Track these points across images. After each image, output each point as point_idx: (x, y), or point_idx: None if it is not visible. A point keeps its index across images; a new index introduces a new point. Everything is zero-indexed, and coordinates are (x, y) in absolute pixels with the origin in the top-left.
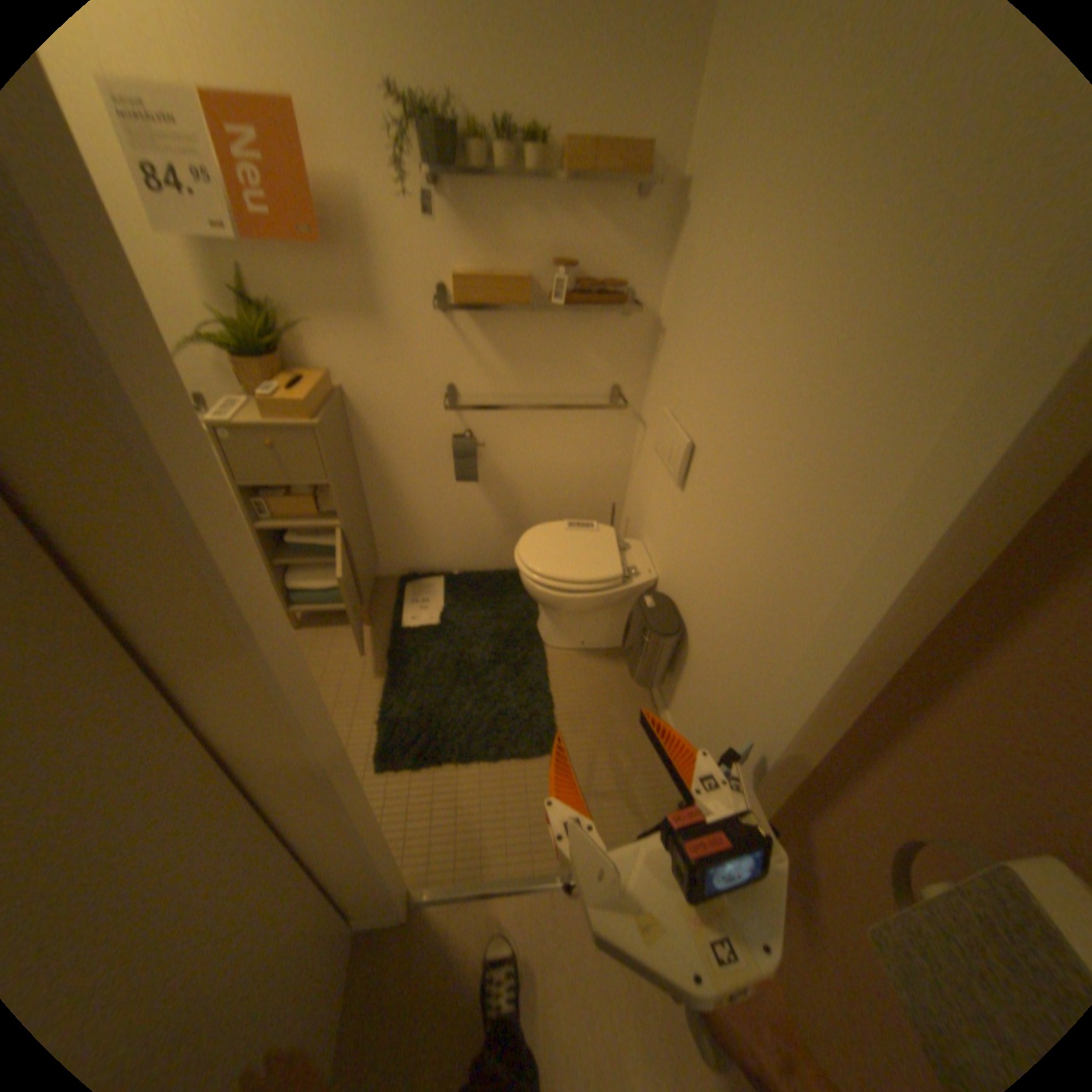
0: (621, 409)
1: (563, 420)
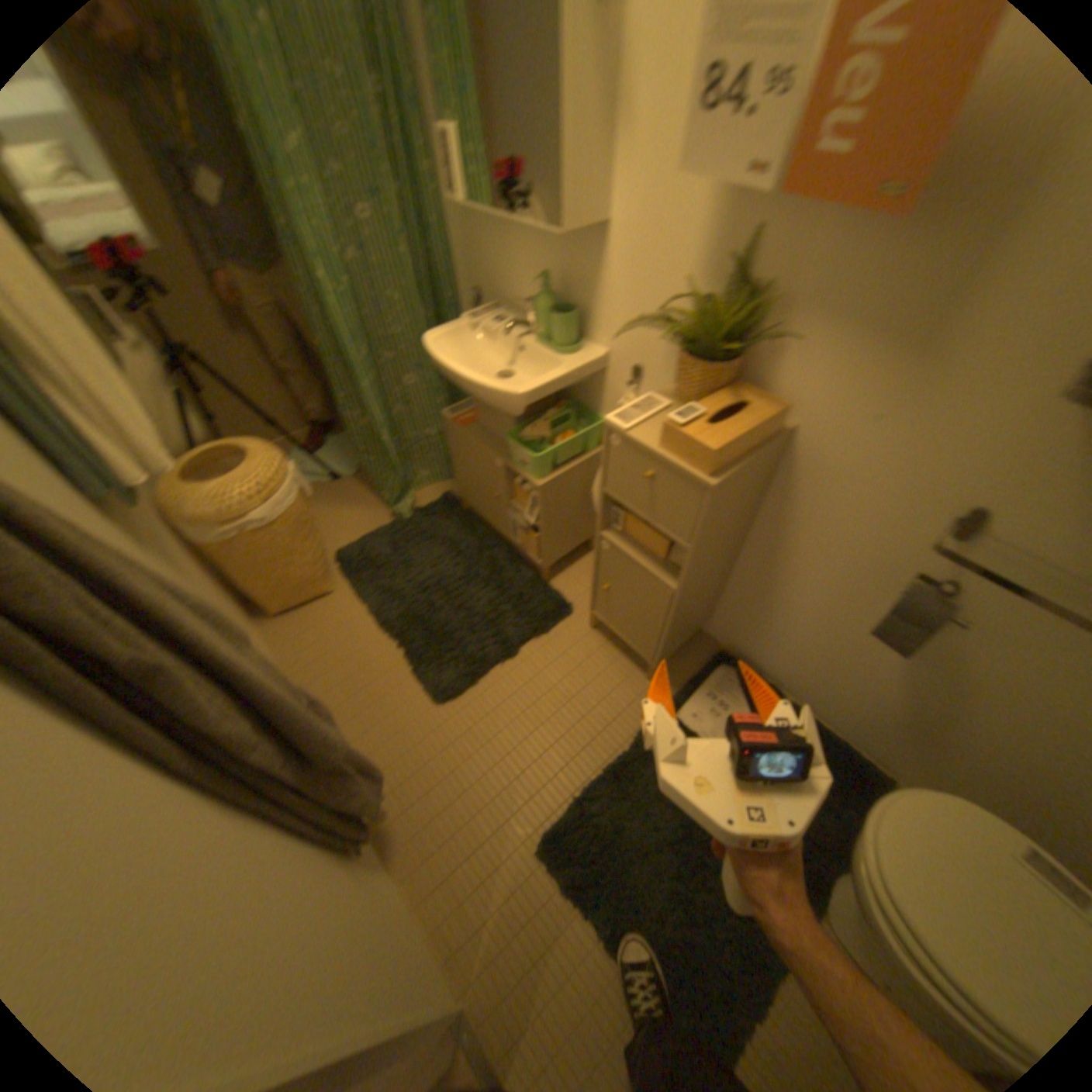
0: None
1: None
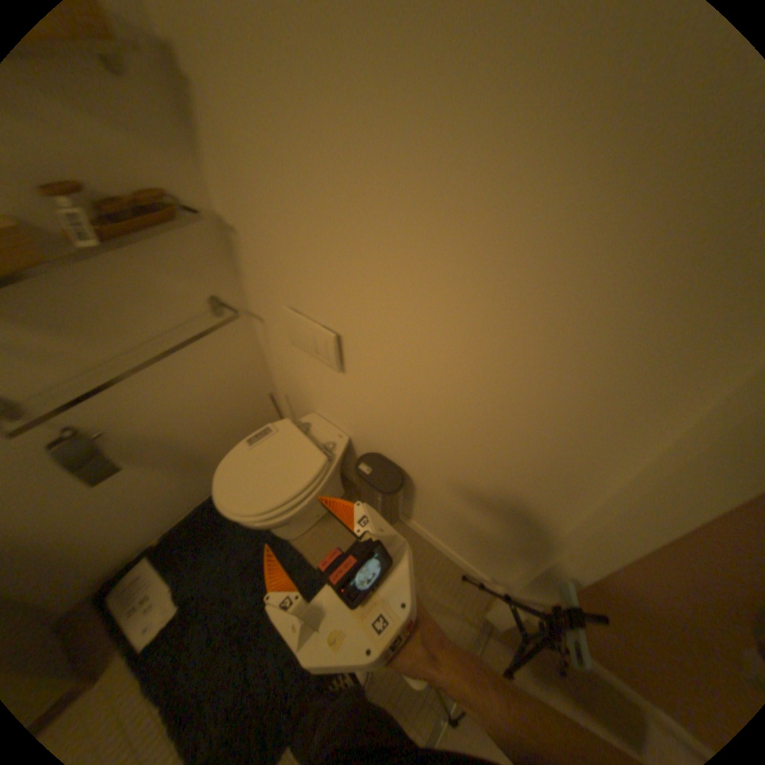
0: (226, 315)
1: (173, 356)
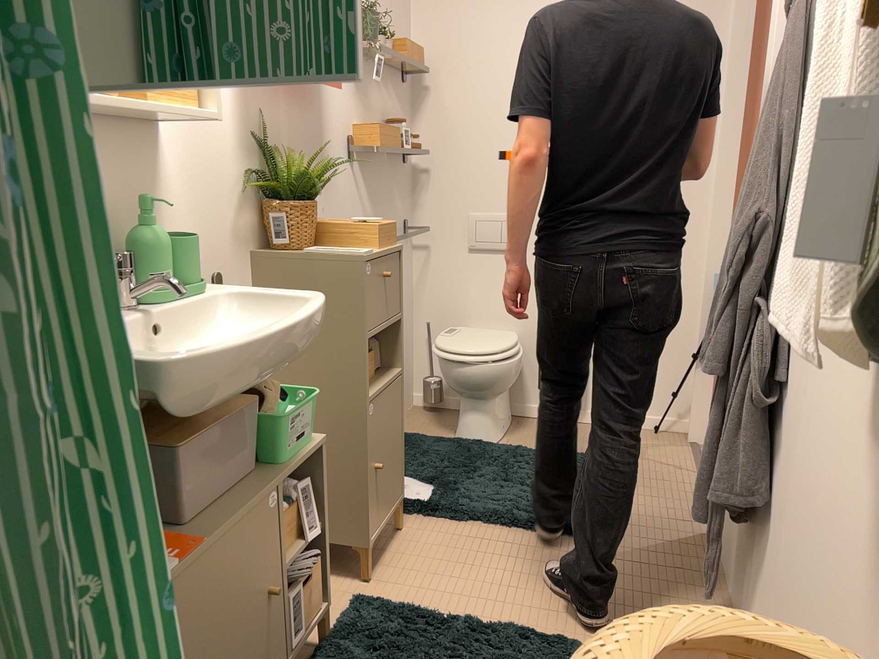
0: (408, 243)
1: None
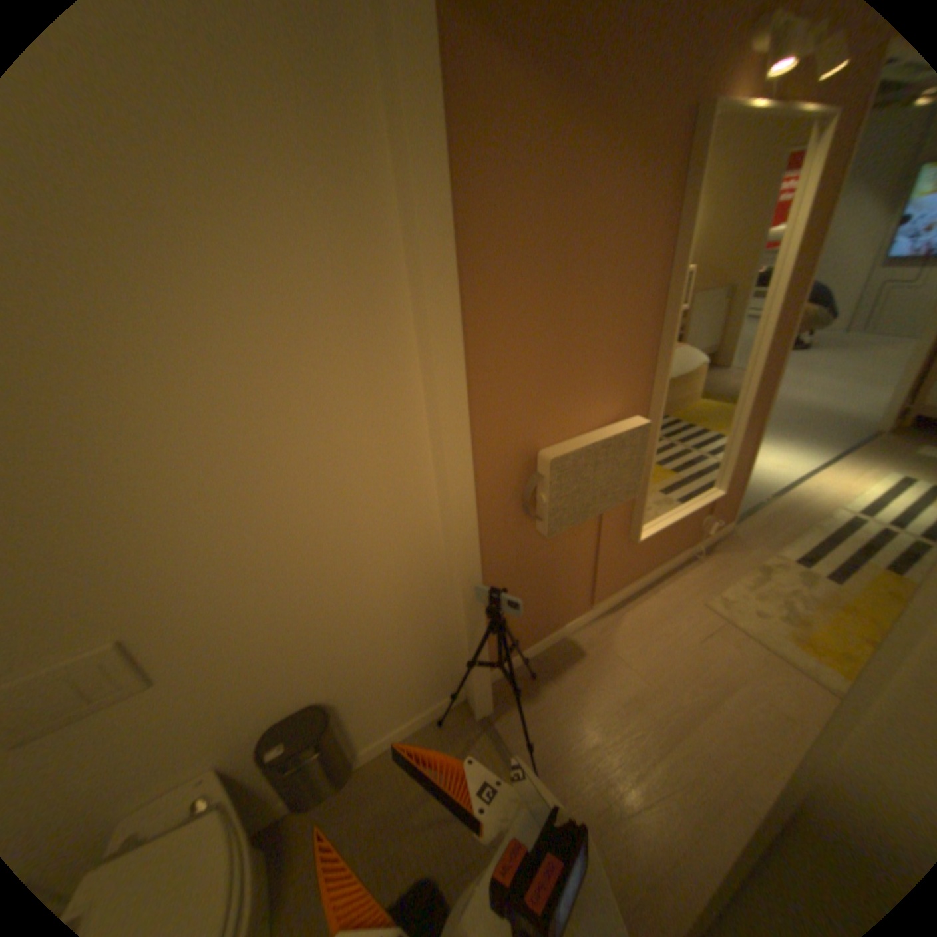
0: None
1: None
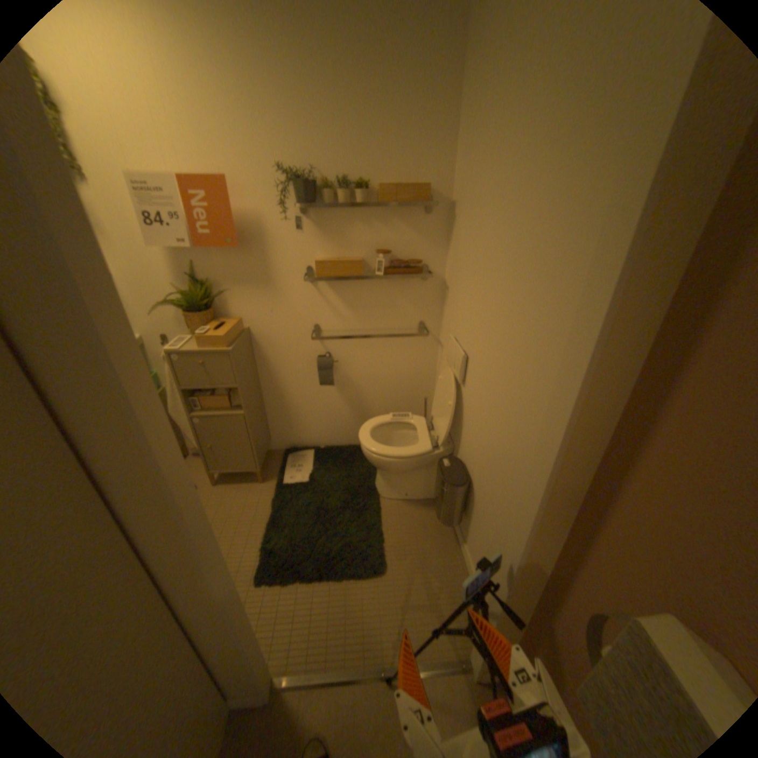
0: (426, 337)
1: (389, 345)
